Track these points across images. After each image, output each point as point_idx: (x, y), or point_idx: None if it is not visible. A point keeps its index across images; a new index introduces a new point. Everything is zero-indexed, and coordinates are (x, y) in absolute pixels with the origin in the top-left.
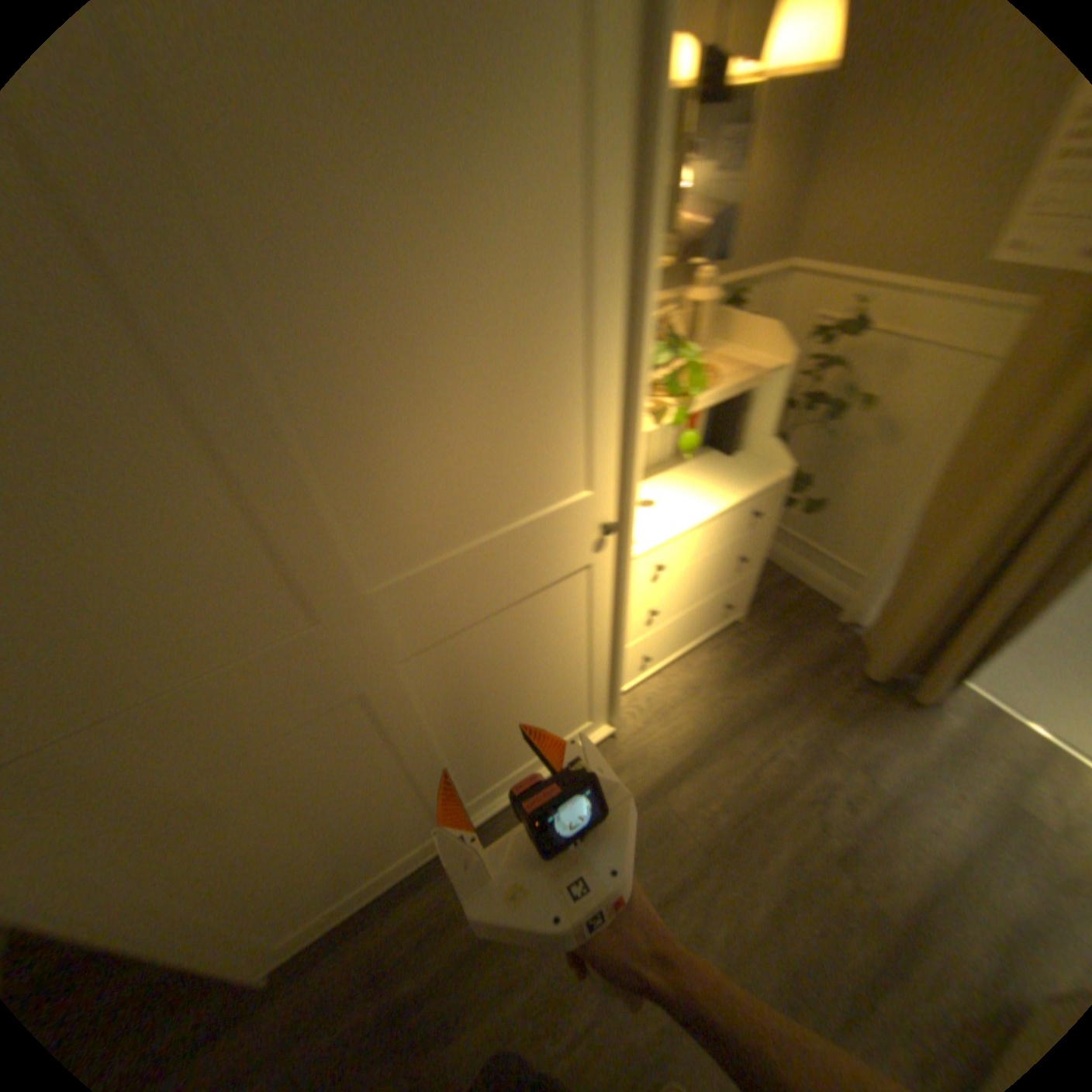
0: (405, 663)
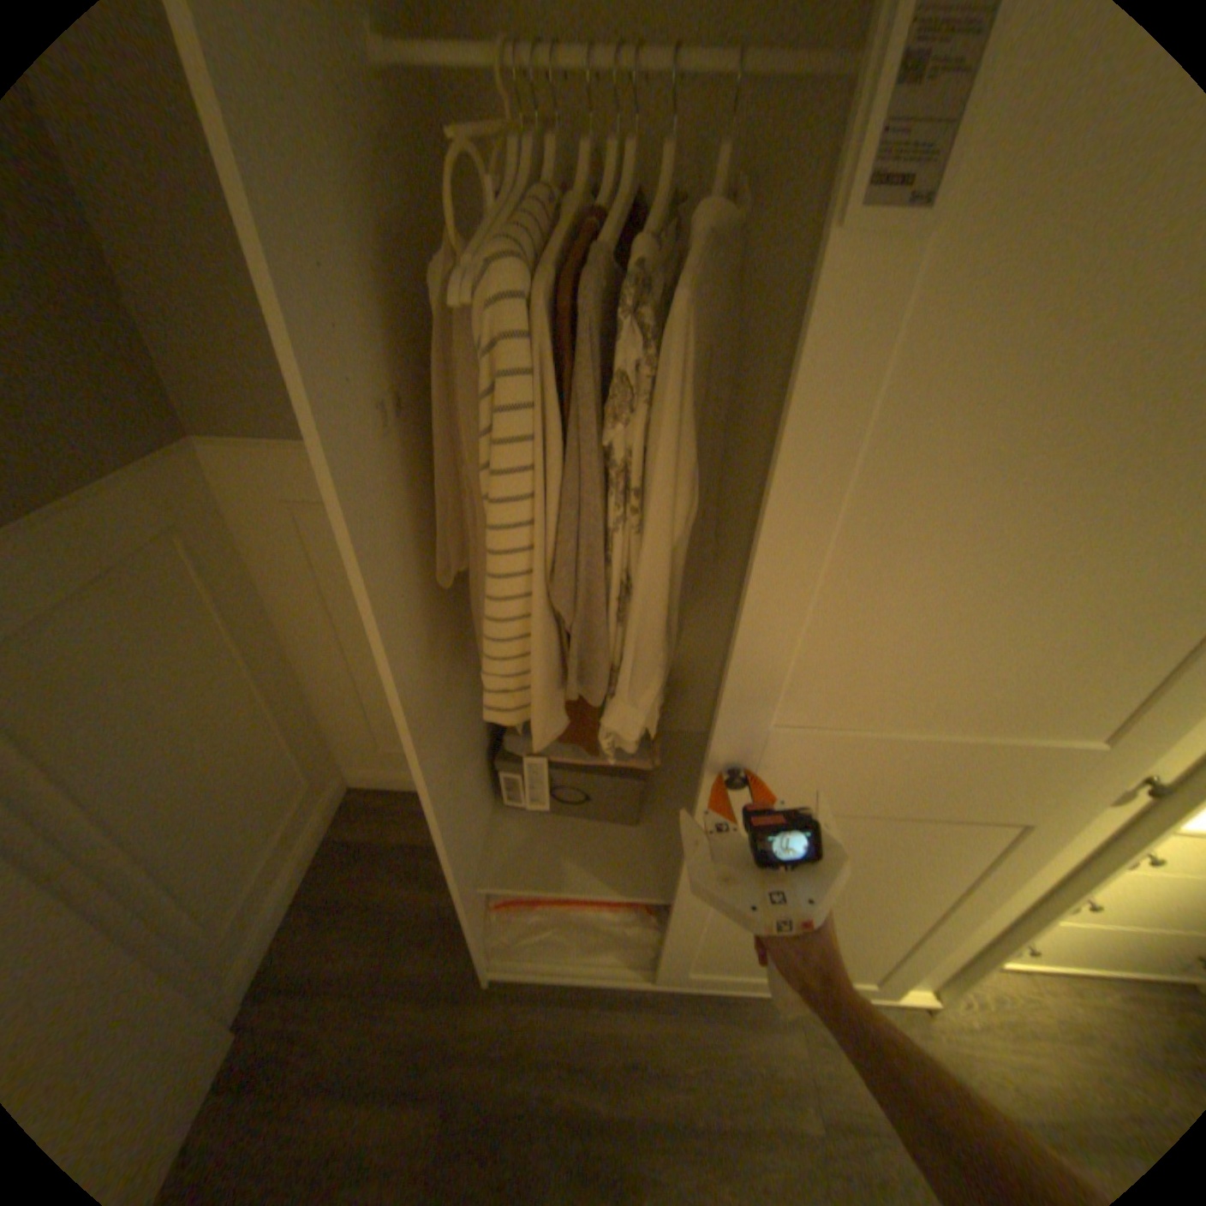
0: (812, 803)
